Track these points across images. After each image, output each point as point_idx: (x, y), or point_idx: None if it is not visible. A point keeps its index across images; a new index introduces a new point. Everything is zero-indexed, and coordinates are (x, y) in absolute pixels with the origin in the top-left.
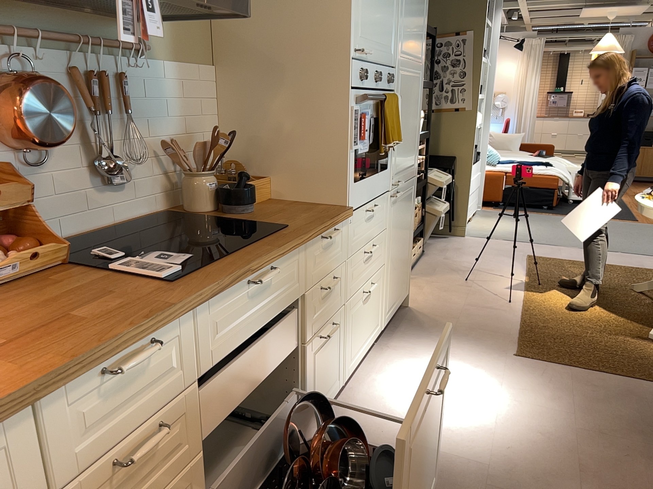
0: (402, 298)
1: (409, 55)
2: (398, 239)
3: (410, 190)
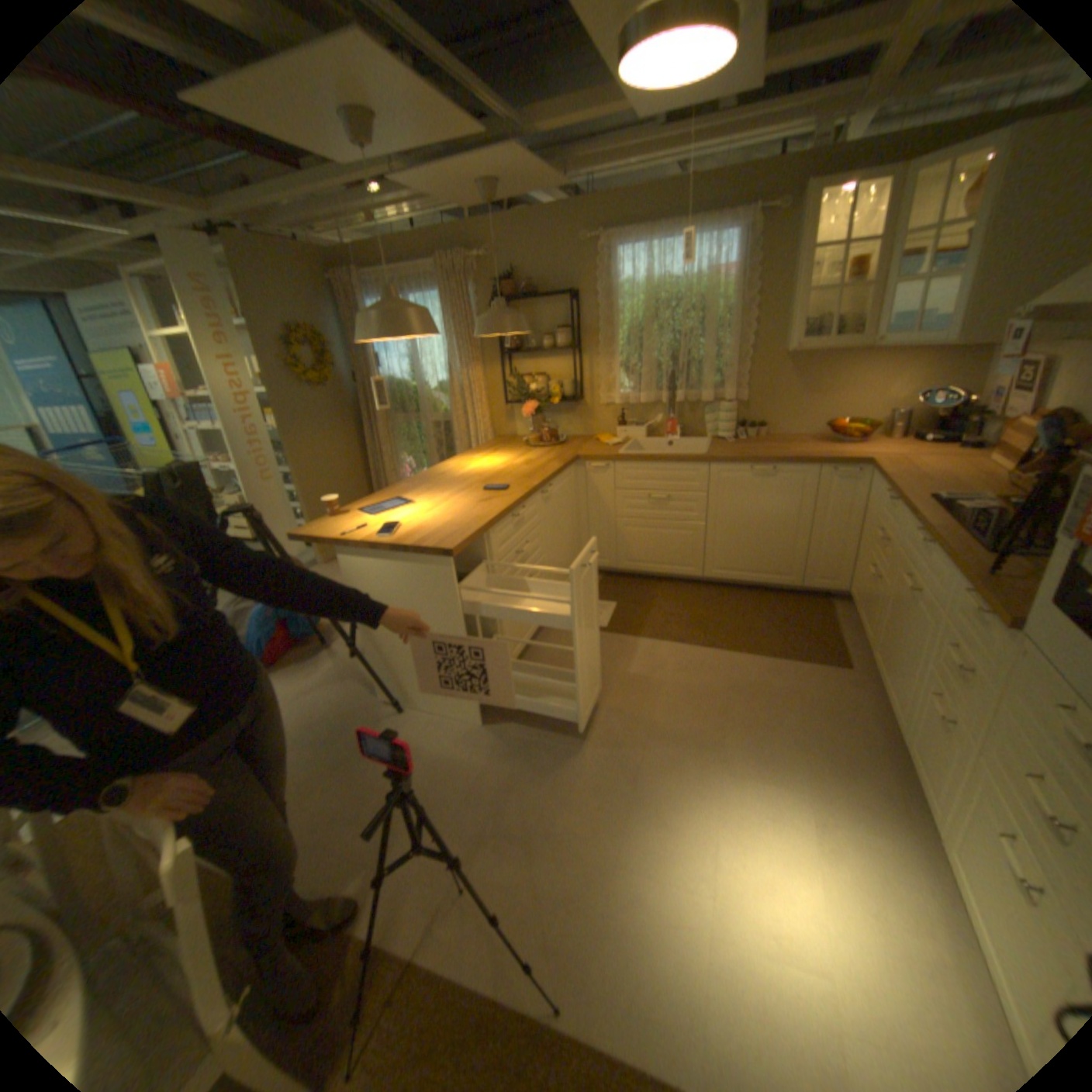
0: None
1: None
2: None
3: None
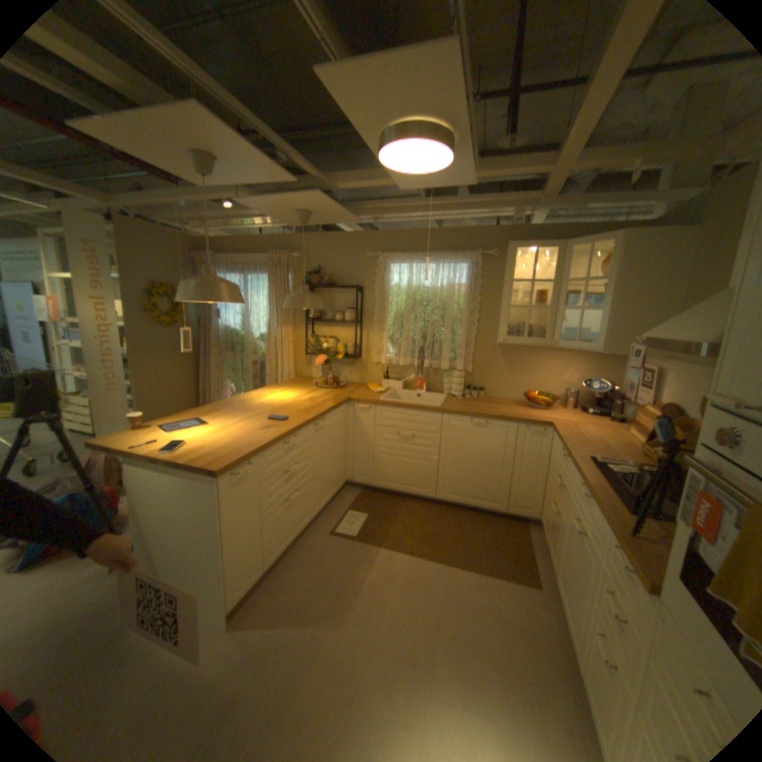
0: None
1: None
2: None
3: None
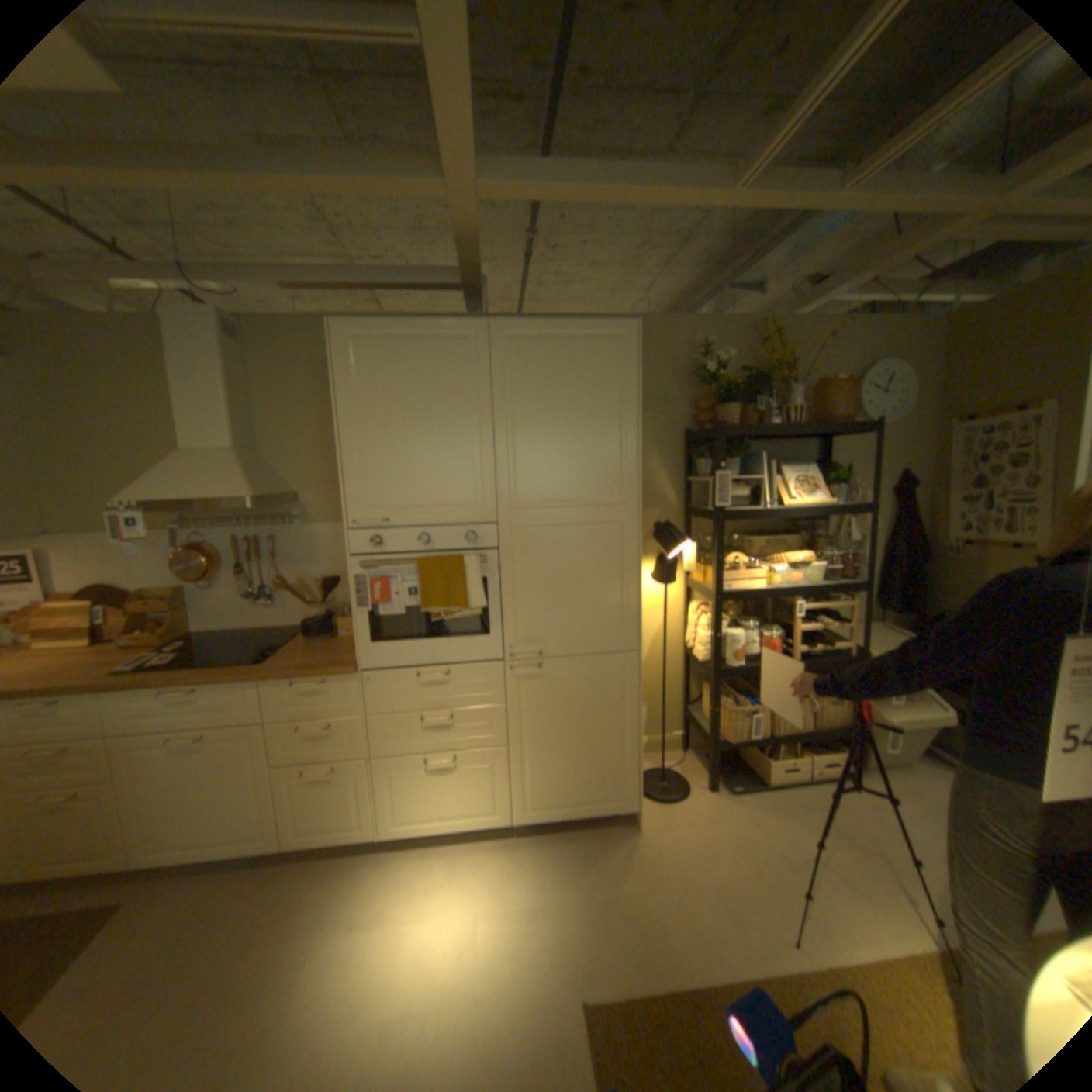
0: (603, 810)
1: (552, 500)
2: (560, 725)
3: (605, 668)
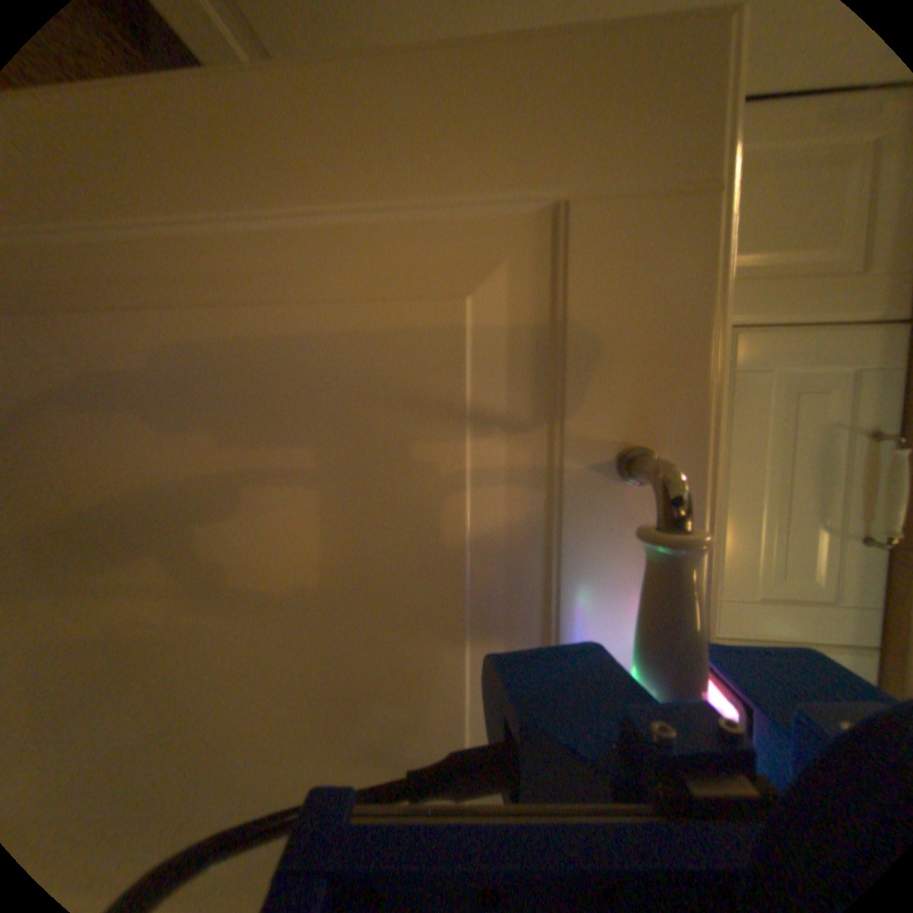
0: None
1: None
2: None
3: None
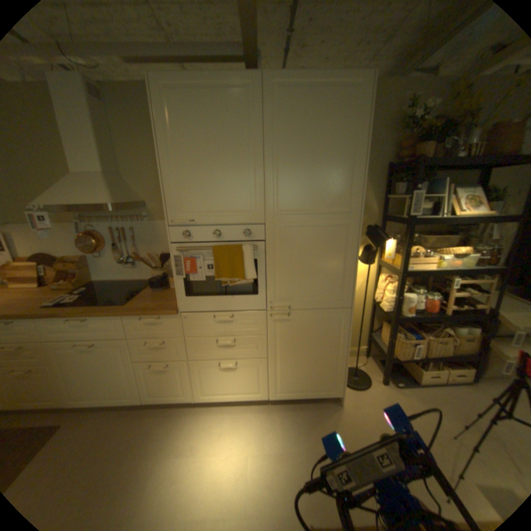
0: (321, 395)
1: (302, 209)
2: (299, 348)
3: (329, 317)
